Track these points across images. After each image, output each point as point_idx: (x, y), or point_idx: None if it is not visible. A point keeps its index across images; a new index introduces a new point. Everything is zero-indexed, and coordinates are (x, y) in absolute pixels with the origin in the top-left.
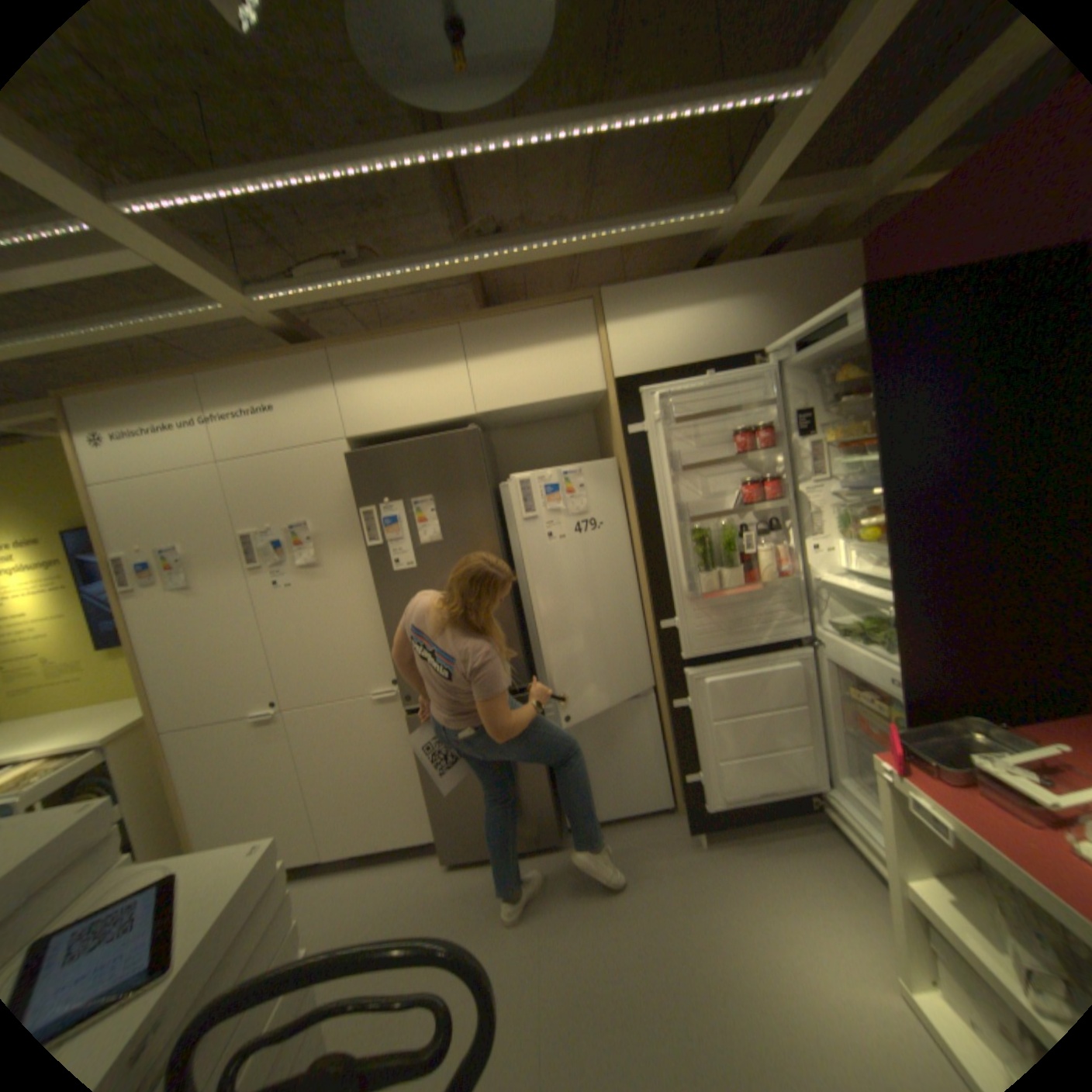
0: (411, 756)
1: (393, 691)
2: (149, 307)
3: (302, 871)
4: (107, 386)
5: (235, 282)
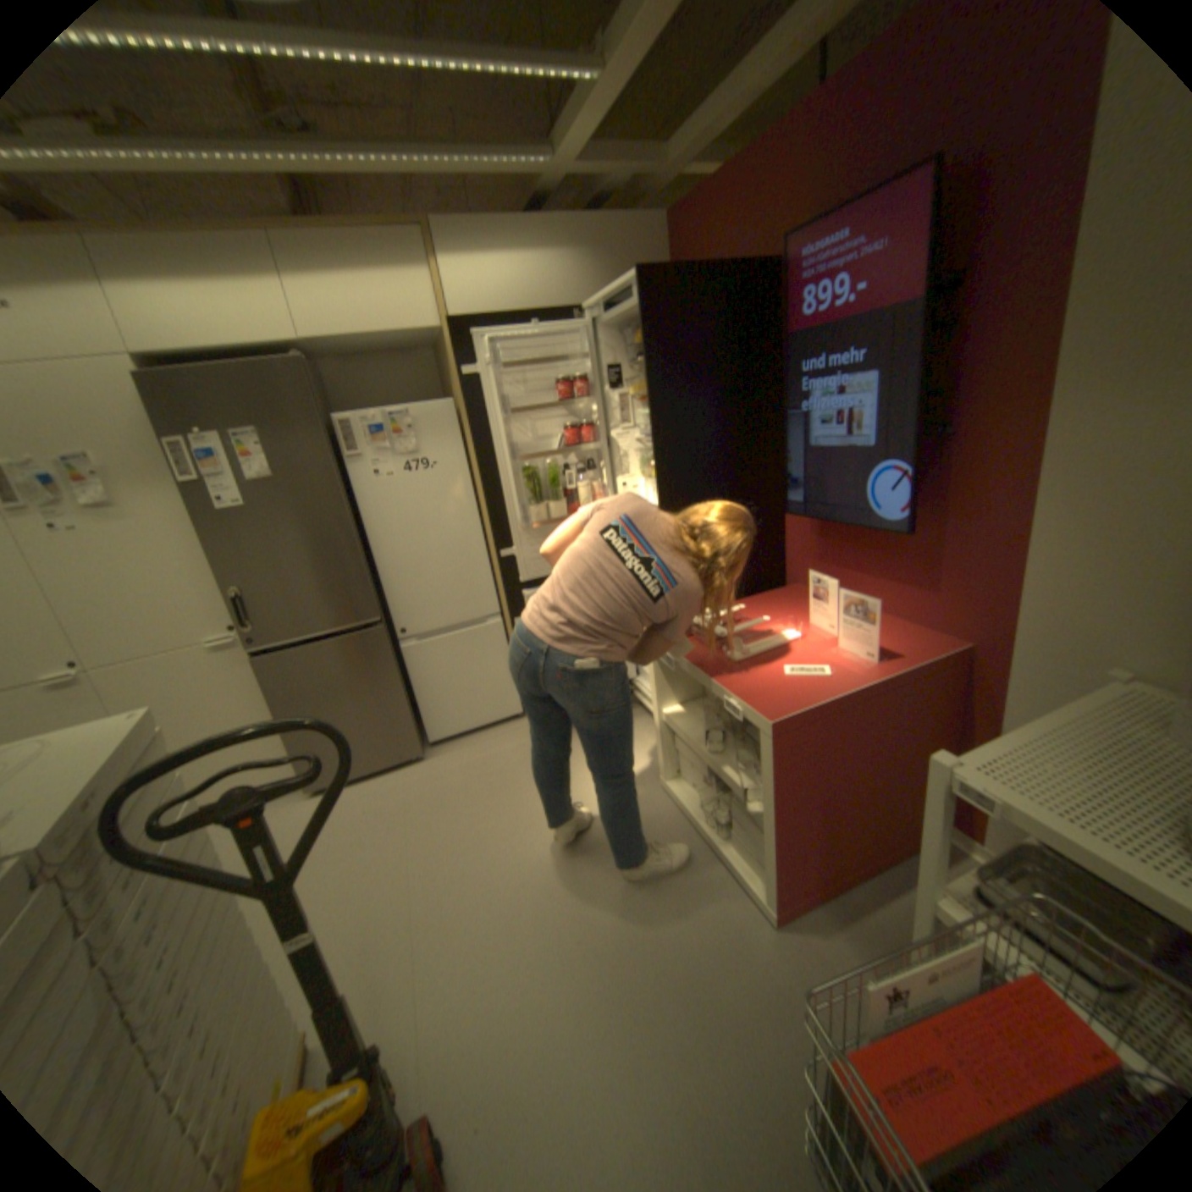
0: (260, 700)
1: (231, 637)
2: None
3: None
4: None
5: None
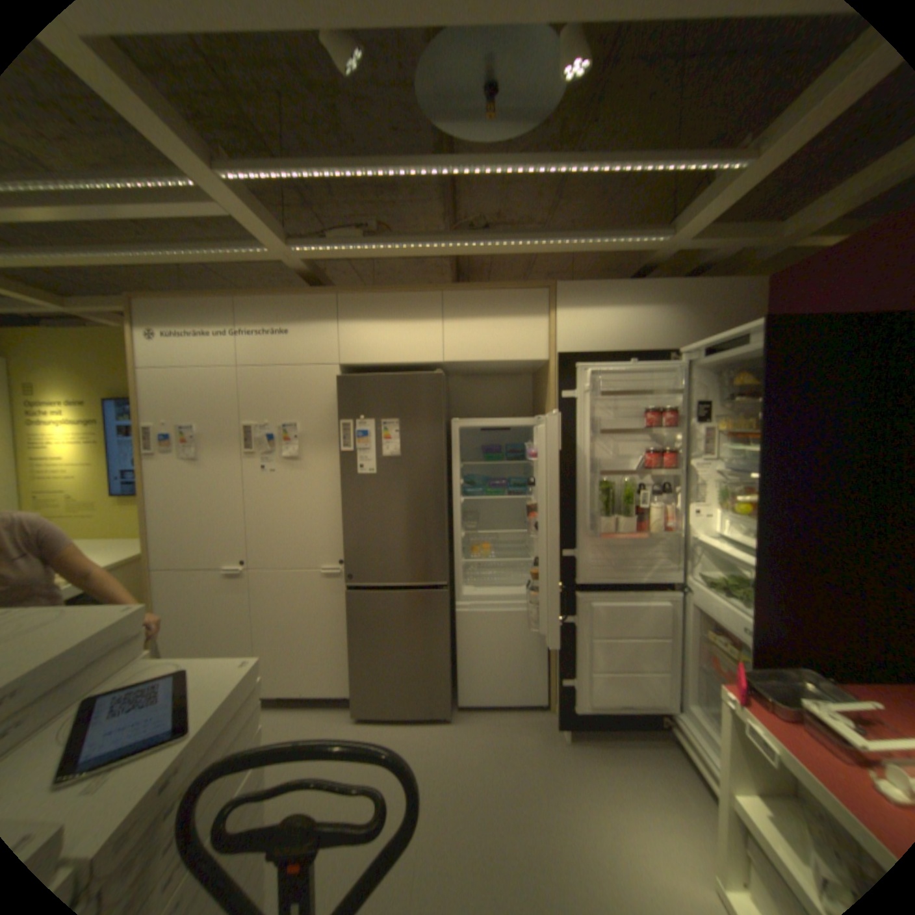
0: (342, 624)
1: (338, 569)
2: (213, 242)
3: None
4: (166, 295)
5: (282, 235)
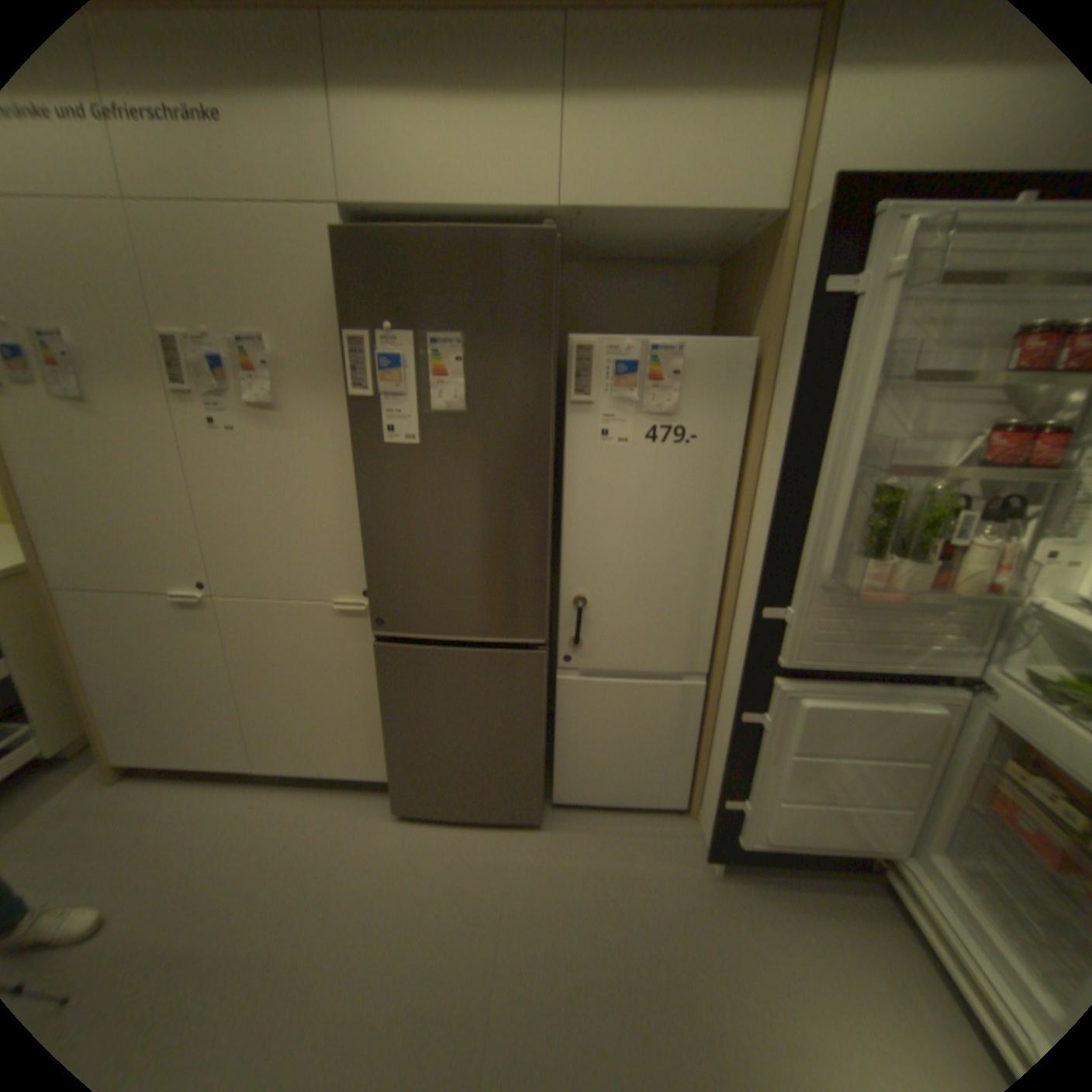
0: (375, 686)
1: (363, 604)
2: None
3: (232, 773)
4: None
5: None
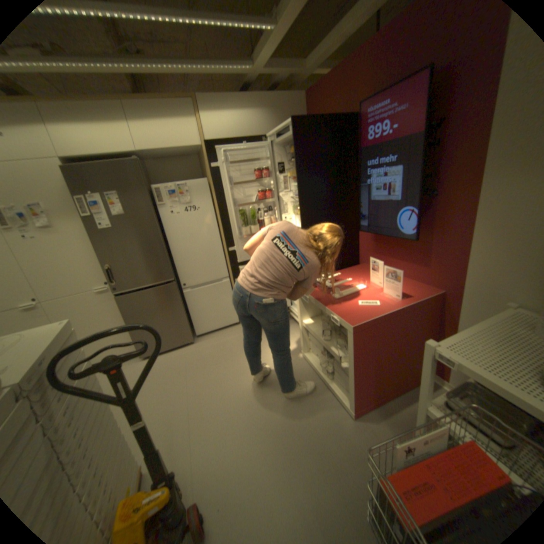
0: (119, 316)
1: (106, 287)
2: None
3: None
4: None
5: None
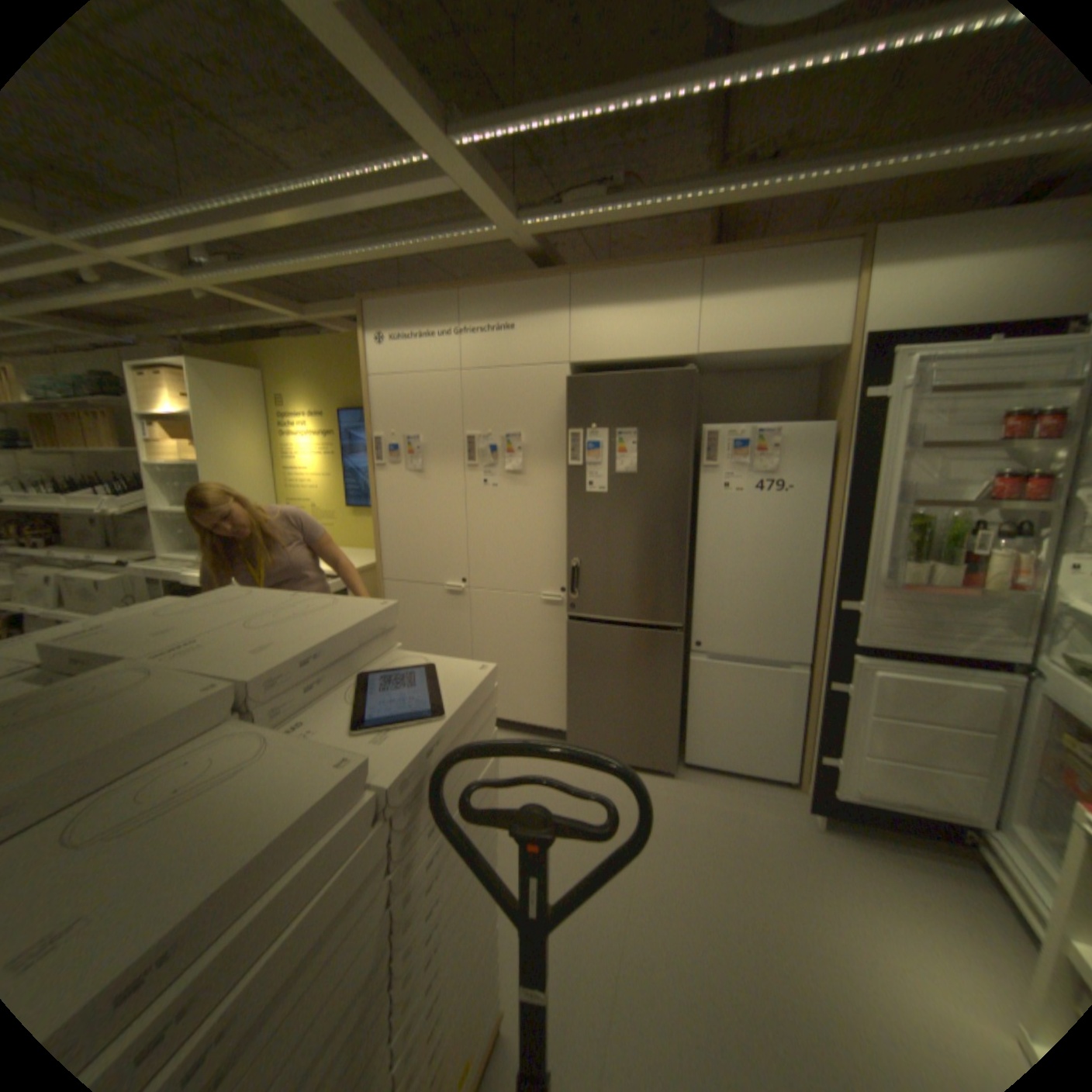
0: (562, 655)
1: (560, 597)
2: (440, 227)
3: None
4: (394, 294)
5: (513, 207)
